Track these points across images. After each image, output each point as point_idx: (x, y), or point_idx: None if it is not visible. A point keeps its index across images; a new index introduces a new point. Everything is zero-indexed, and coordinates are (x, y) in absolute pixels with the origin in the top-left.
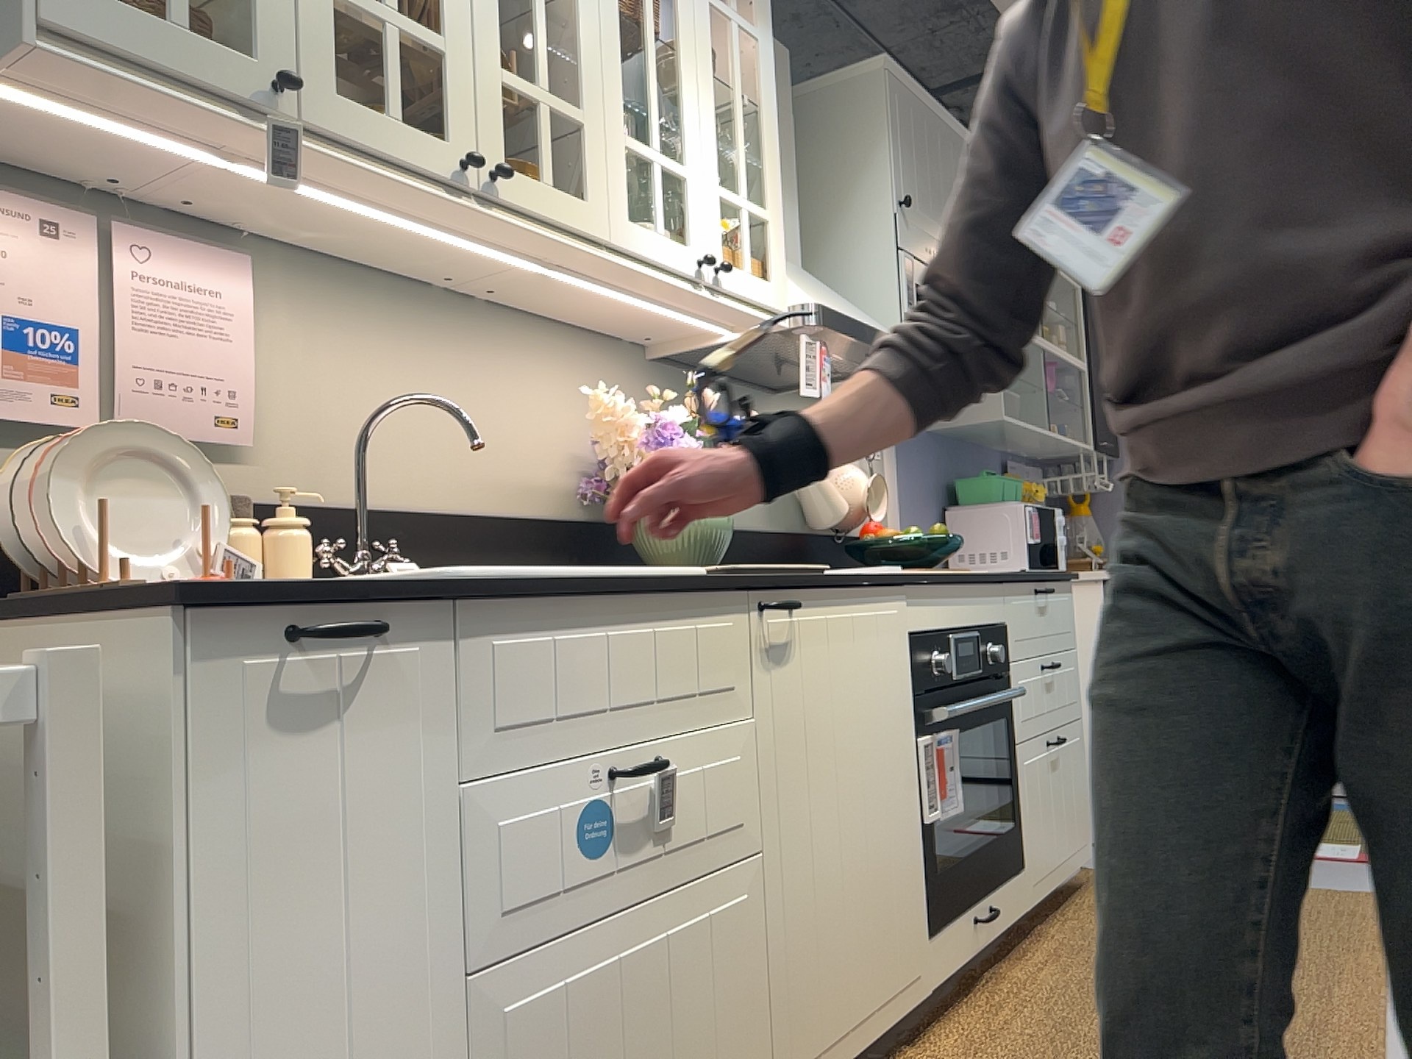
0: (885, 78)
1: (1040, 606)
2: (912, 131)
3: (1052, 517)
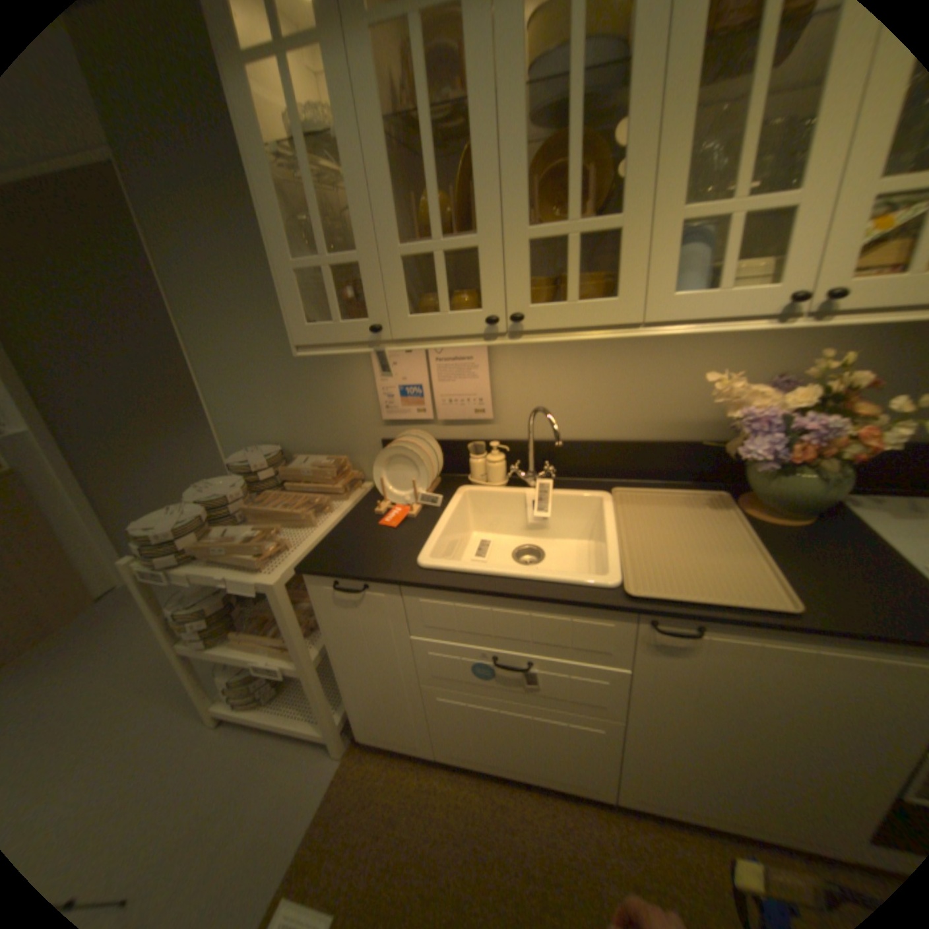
0: None
1: None
2: None
3: None
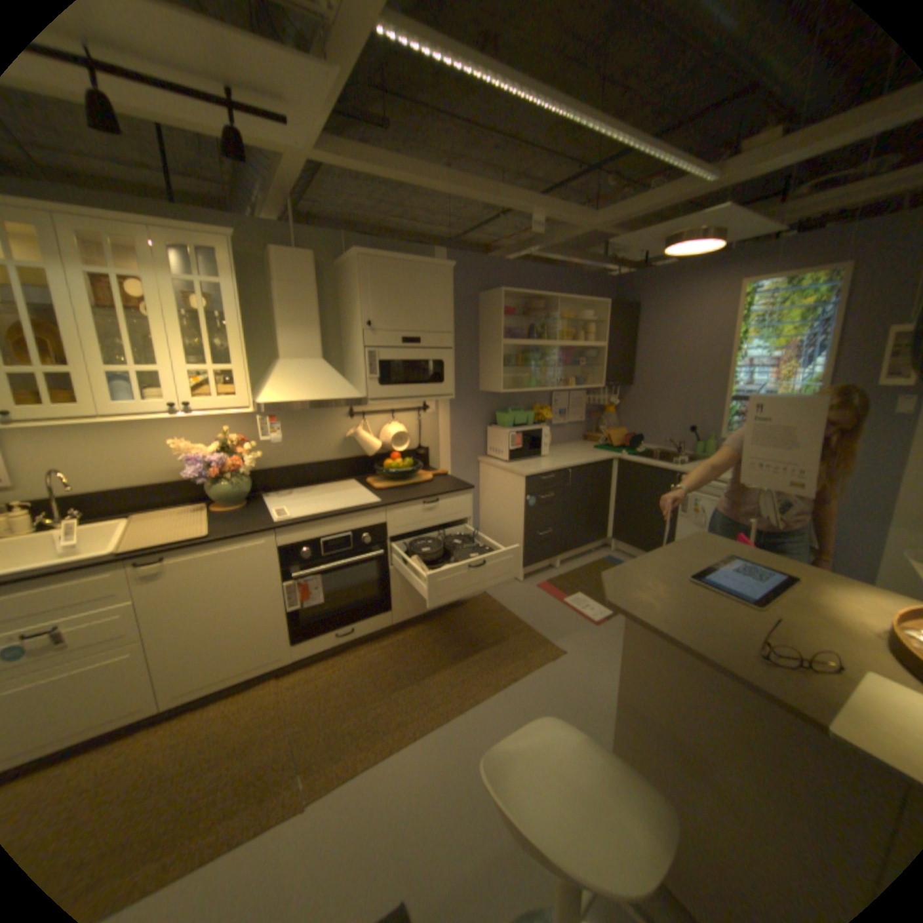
0: (357, 258)
1: (424, 509)
2: (382, 280)
3: (534, 434)
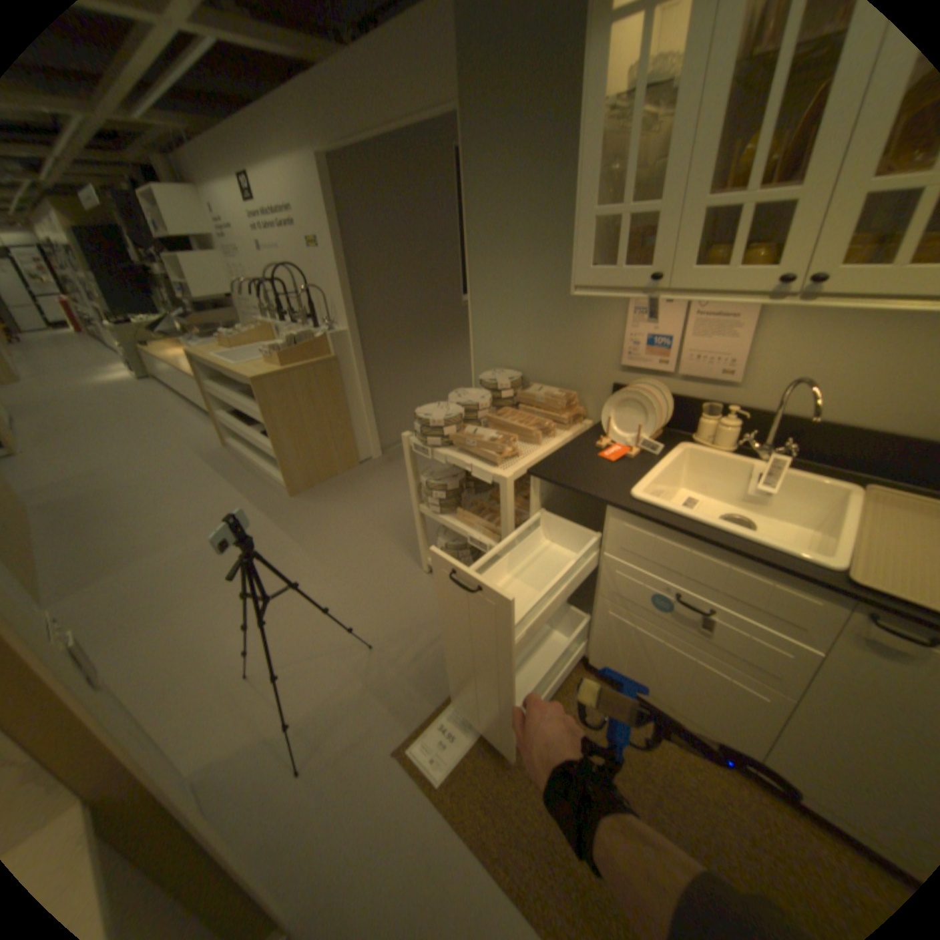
0: None
1: None
2: None
3: None
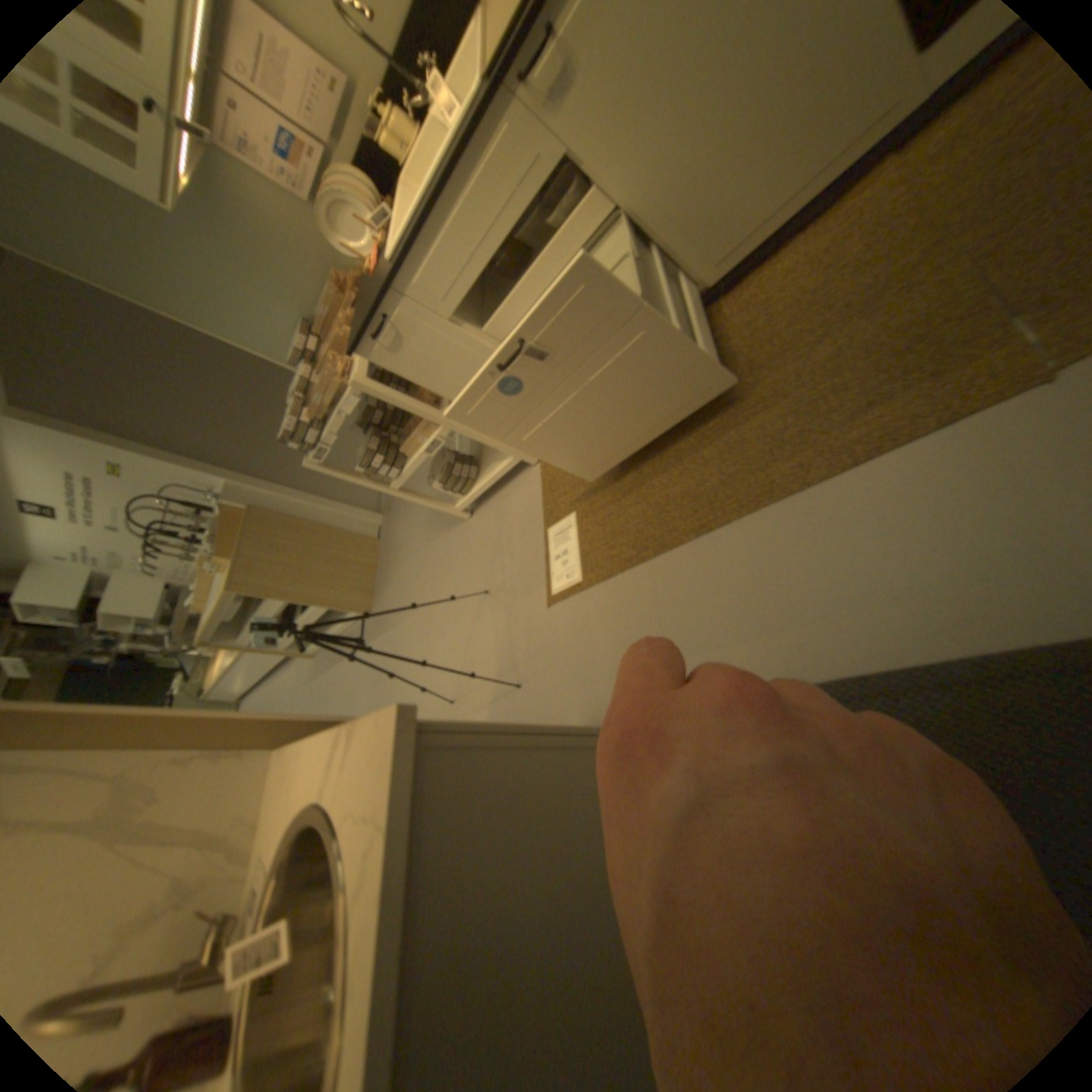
0: None
1: None
2: None
3: None
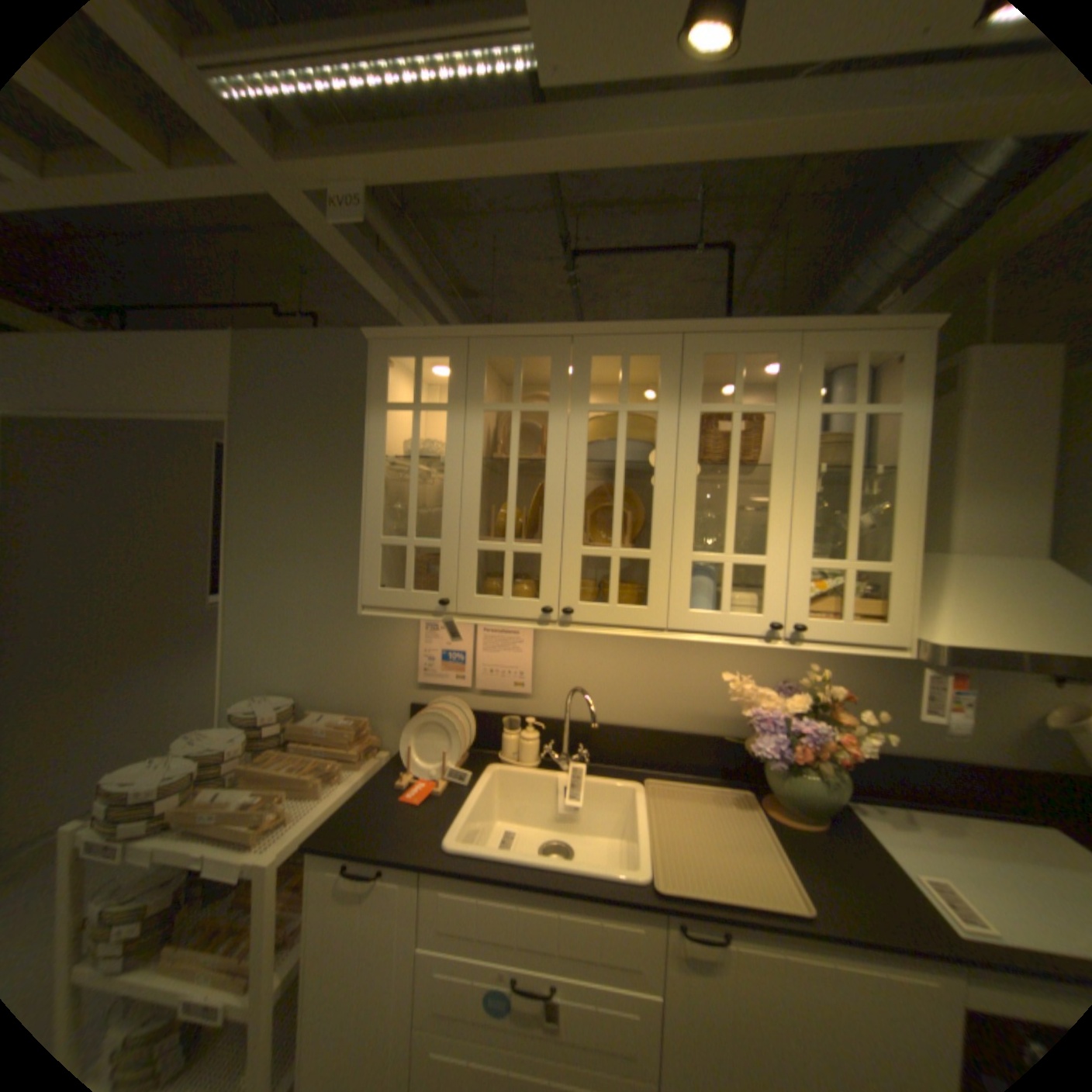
0: None
1: None
2: None
3: None
